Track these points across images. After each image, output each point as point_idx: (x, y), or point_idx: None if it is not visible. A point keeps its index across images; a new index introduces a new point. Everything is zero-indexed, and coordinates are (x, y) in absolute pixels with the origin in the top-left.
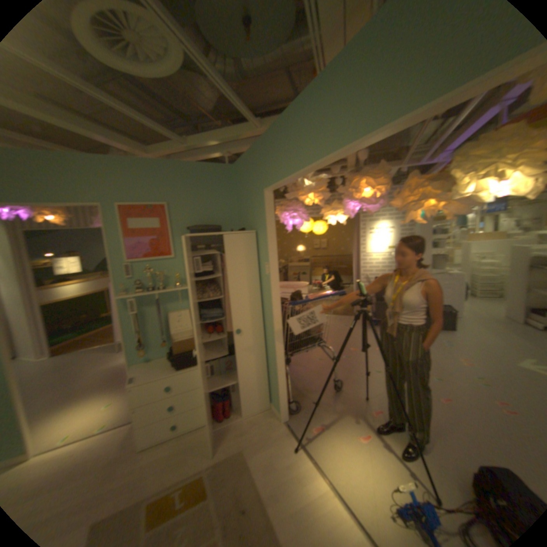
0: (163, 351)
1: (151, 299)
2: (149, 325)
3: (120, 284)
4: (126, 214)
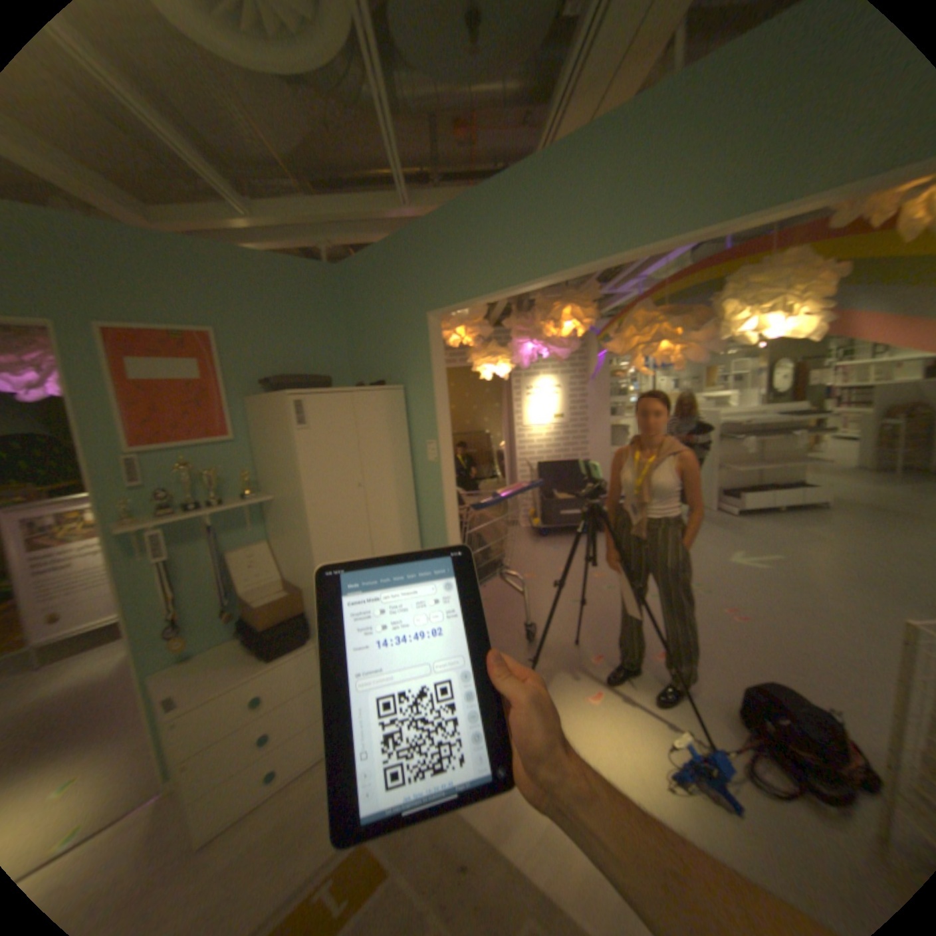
0: (222, 631)
1: (191, 526)
2: (191, 580)
3: (120, 500)
4: (130, 348)
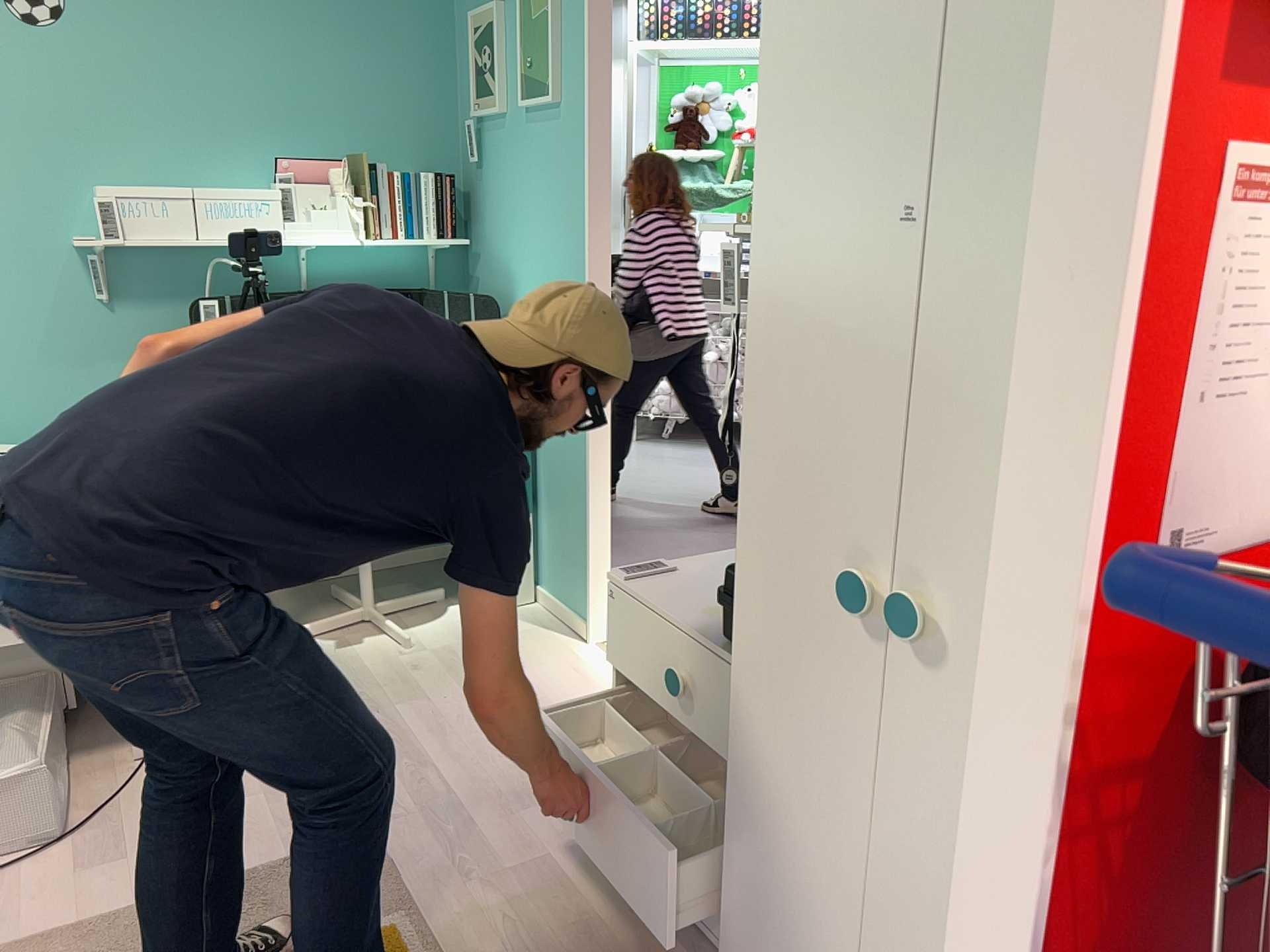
0: None
1: None
2: None
3: None
4: None
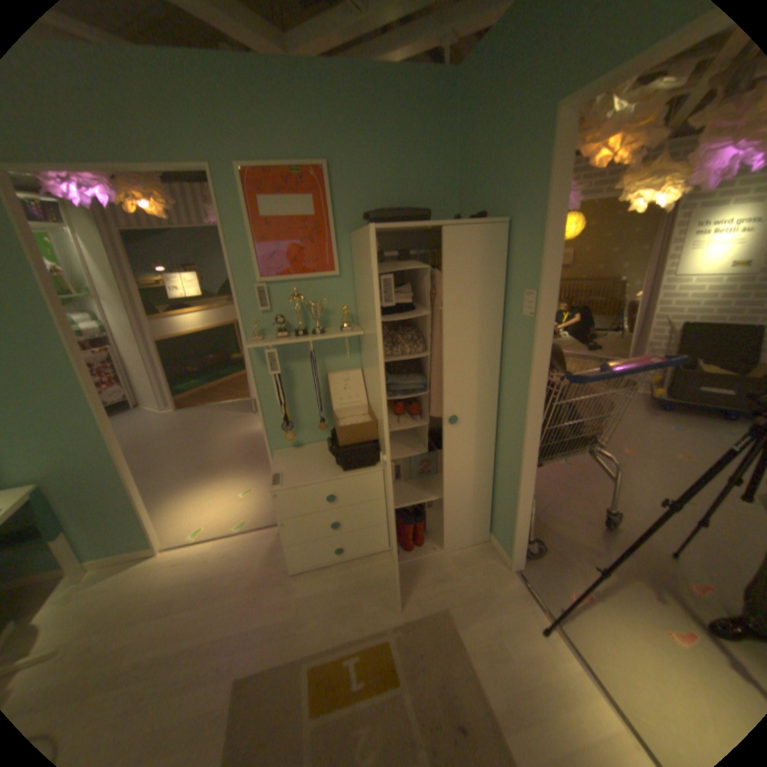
0: (322, 432)
1: (303, 348)
2: (302, 390)
3: (255, 320)
4: (258, 186)
